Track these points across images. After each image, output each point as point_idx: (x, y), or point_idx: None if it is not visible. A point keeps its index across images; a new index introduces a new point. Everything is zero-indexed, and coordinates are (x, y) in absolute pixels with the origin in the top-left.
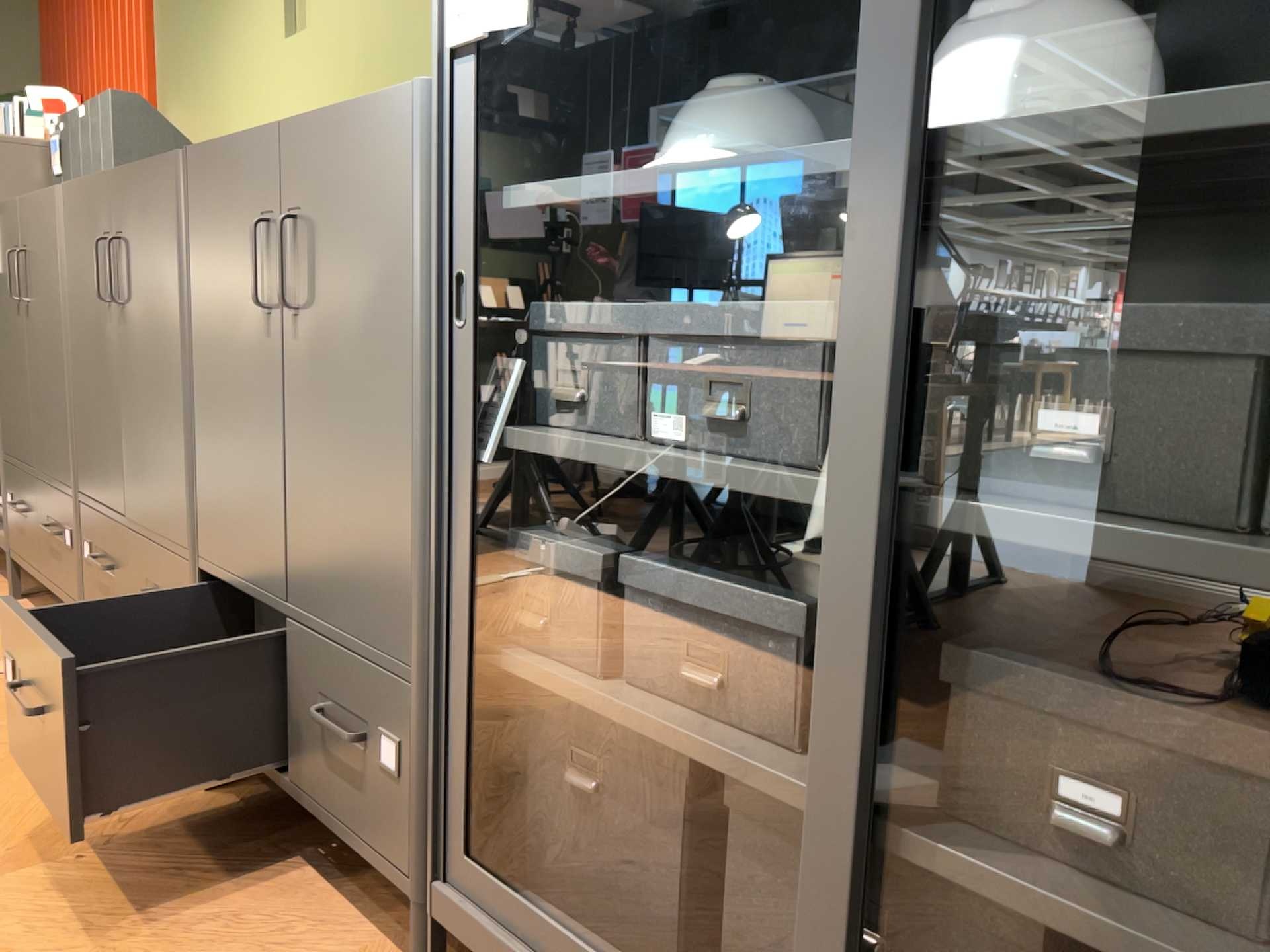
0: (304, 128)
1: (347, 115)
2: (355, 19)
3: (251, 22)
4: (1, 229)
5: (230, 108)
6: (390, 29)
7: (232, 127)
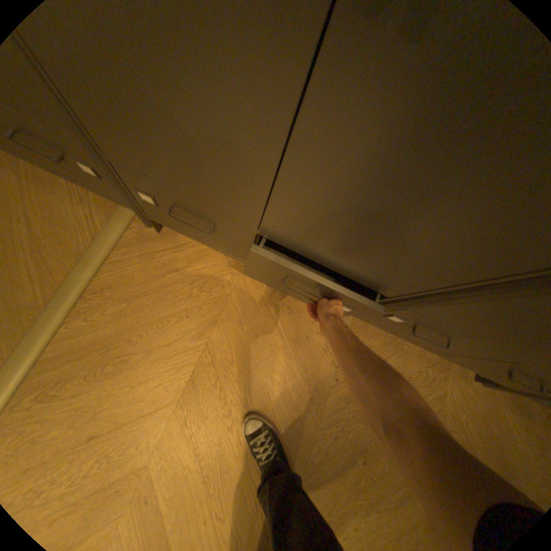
0: None
1: None
2: None
3: None
4: None
5: None
6: None
7: None
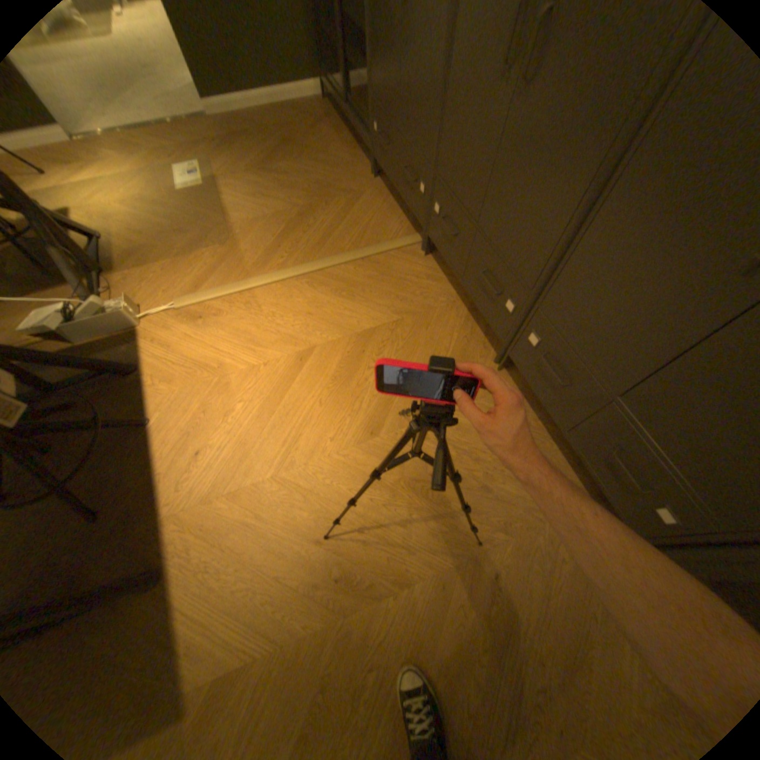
0: None
1: None
2: None
3: None
4: None
5: None
6: None
7: None
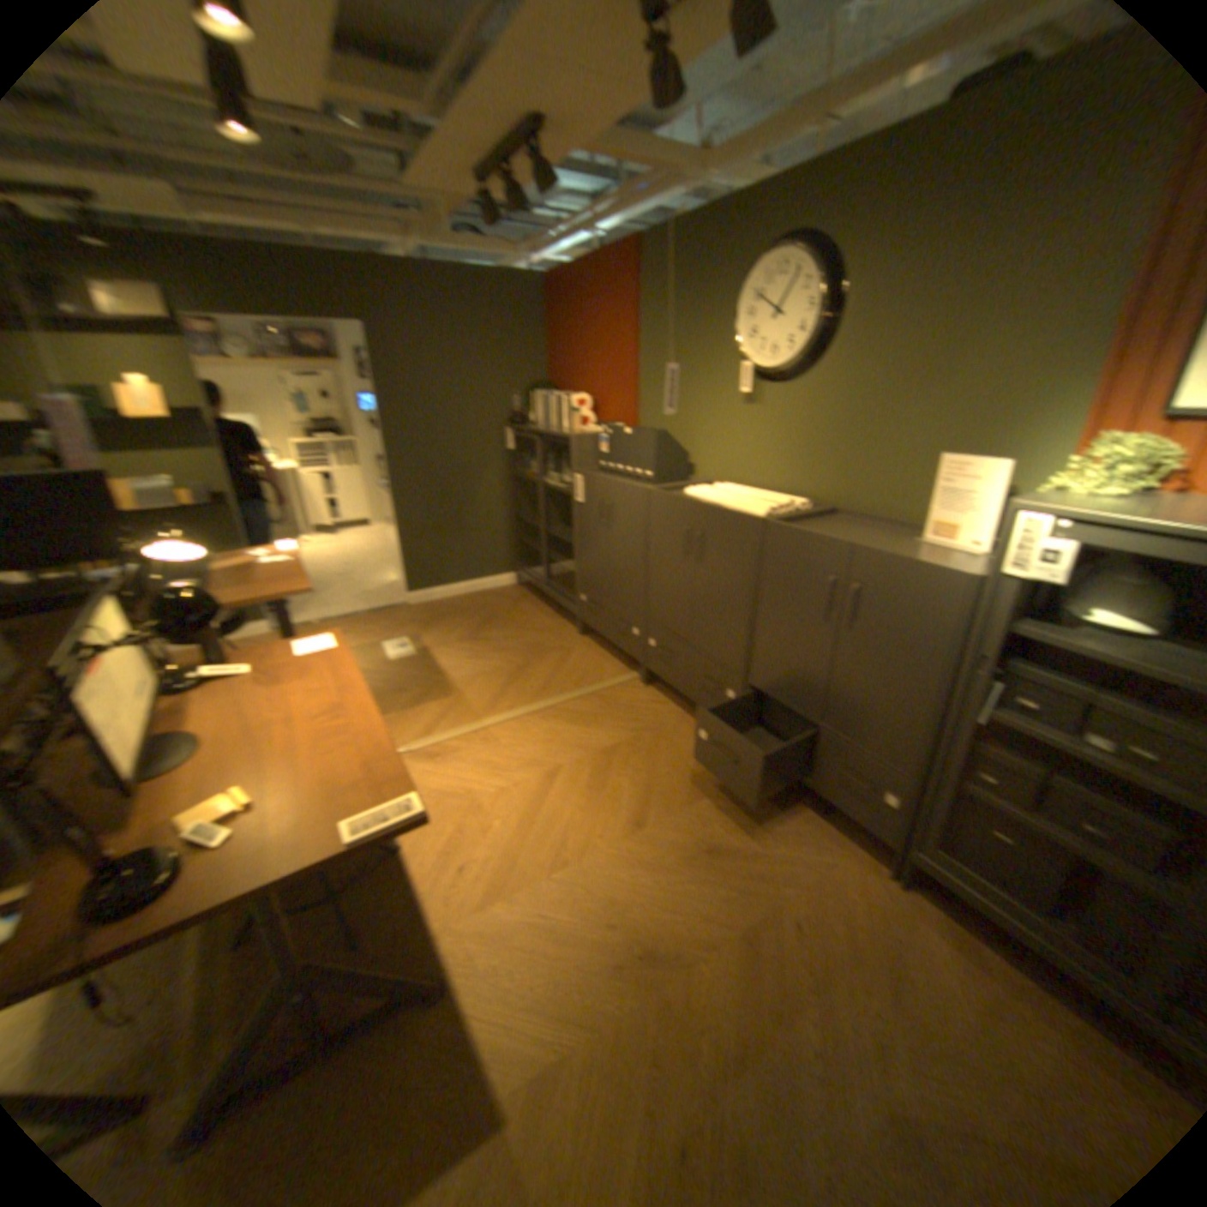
0: (874, 555)
1: (911, 564)
2: (799, 409)
3: (715, 386)
4: (586, 484)
5: (694, 423)
6: (827, 423)
7: (696, 433)
